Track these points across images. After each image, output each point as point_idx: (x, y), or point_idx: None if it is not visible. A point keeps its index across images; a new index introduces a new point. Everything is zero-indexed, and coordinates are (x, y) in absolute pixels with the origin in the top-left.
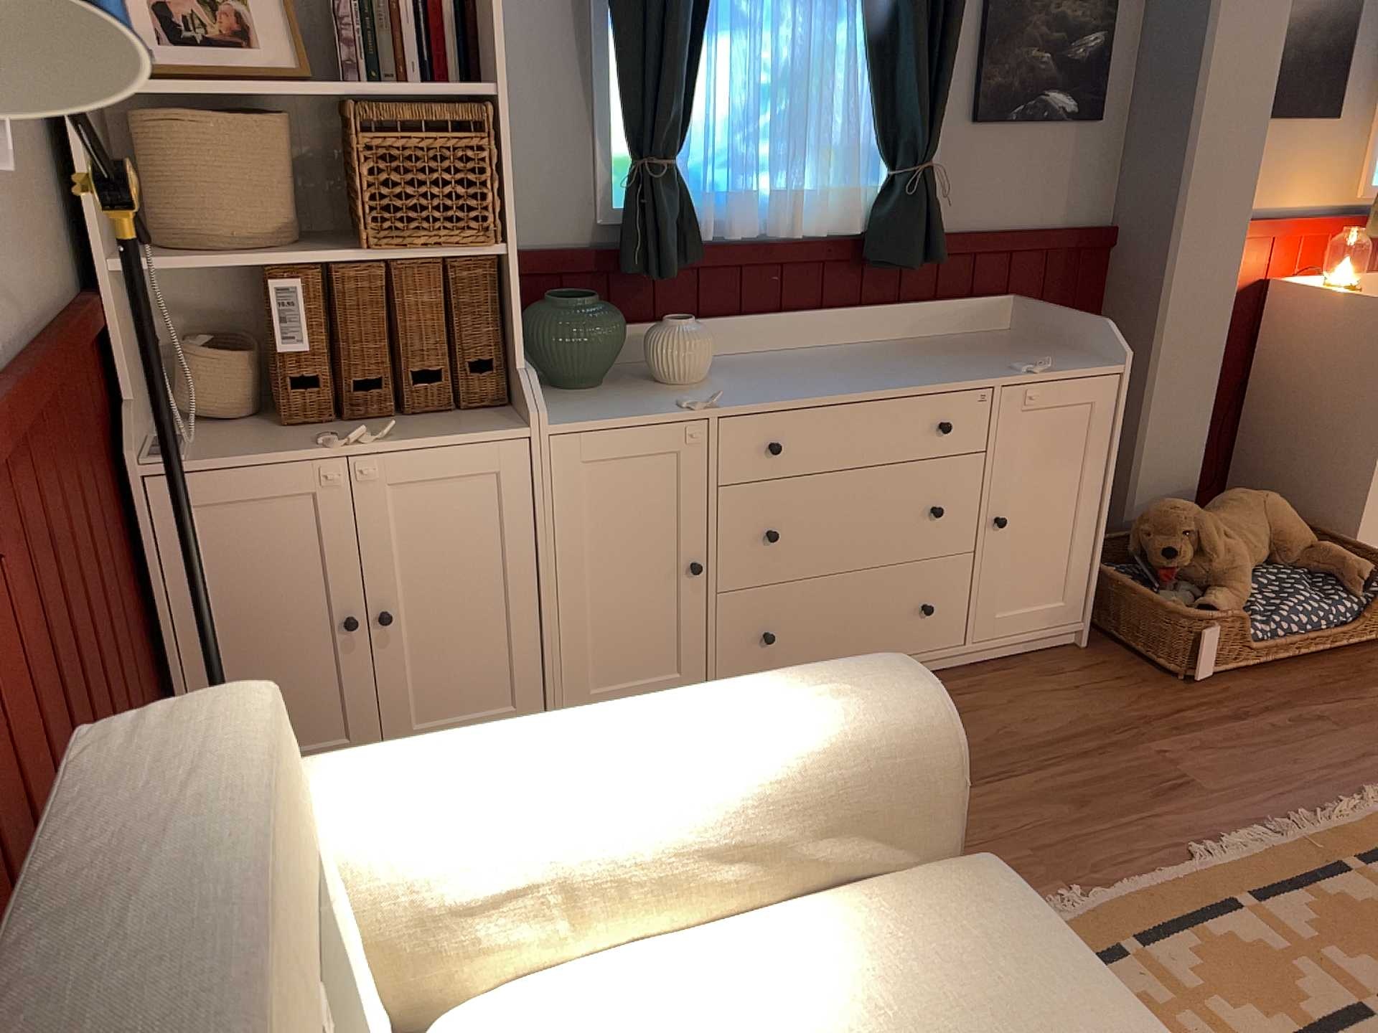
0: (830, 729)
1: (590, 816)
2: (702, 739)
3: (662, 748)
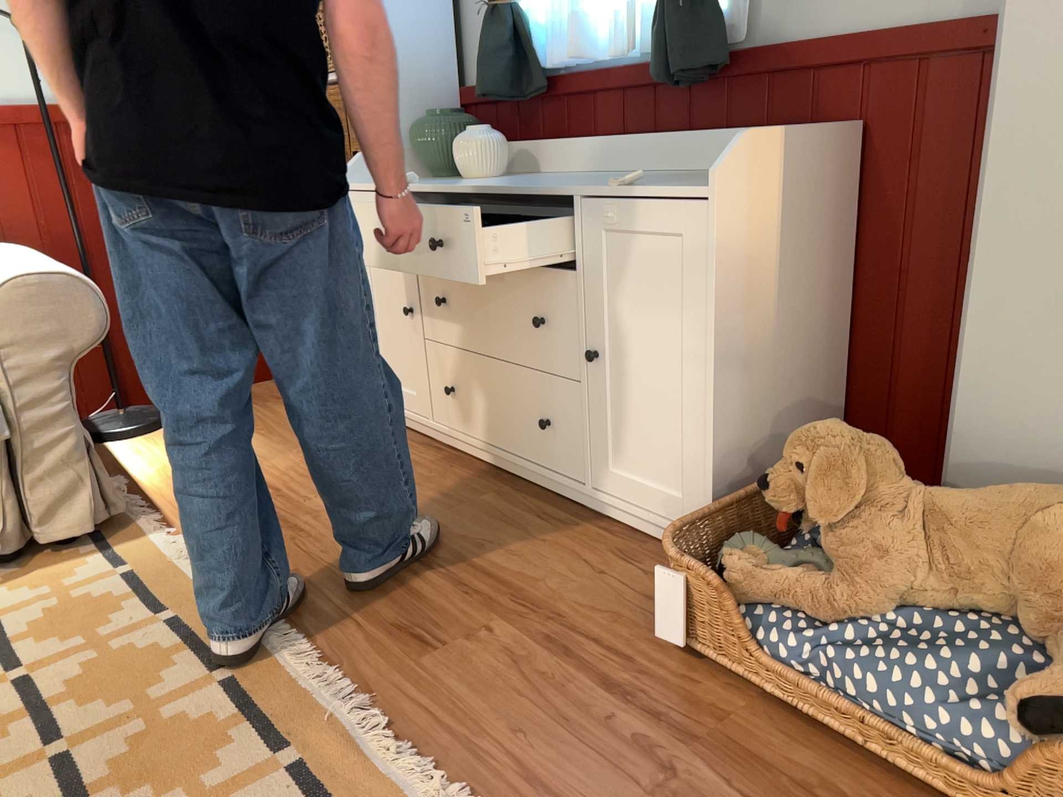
0: None
1: None
2: None
3: None
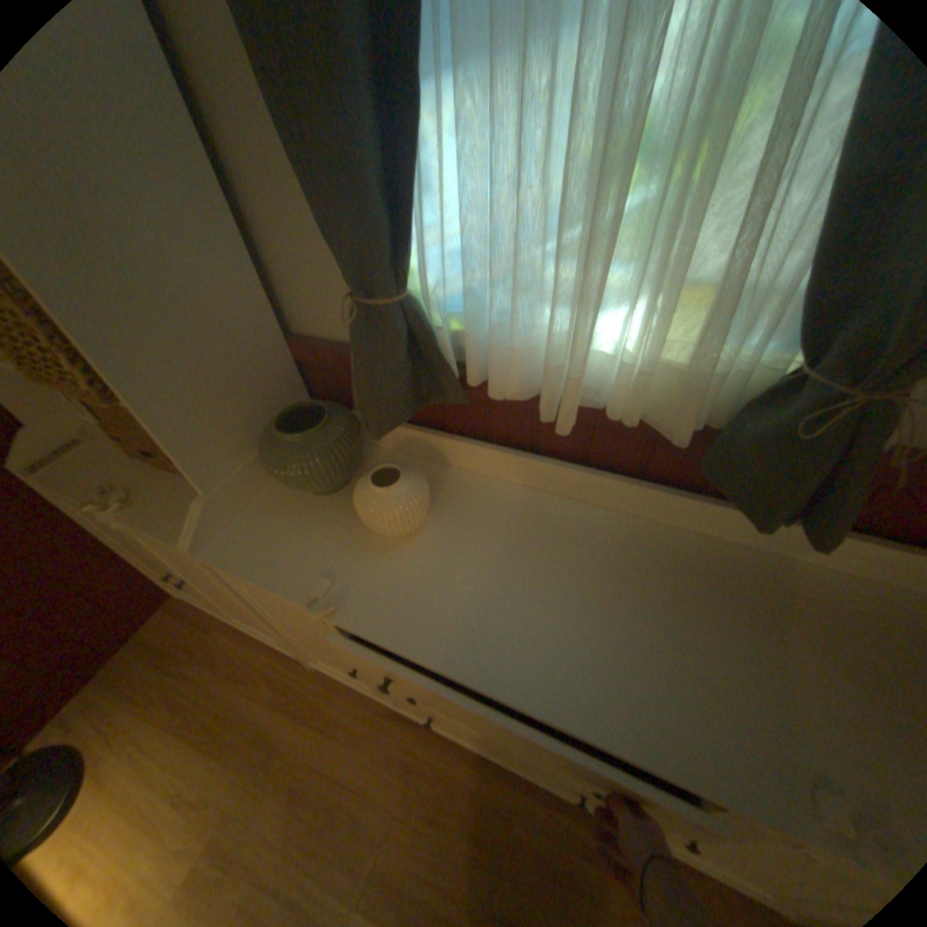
0: None
1: None
2: None
3: None
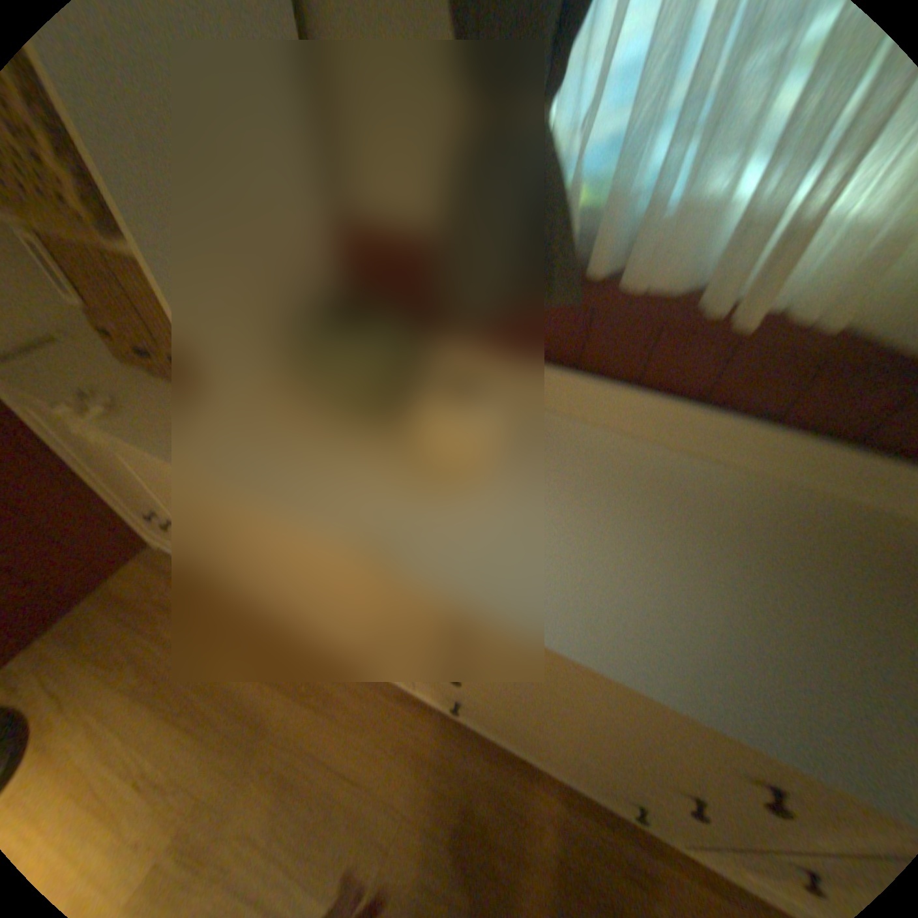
0: None
1: None
2: None
3: None
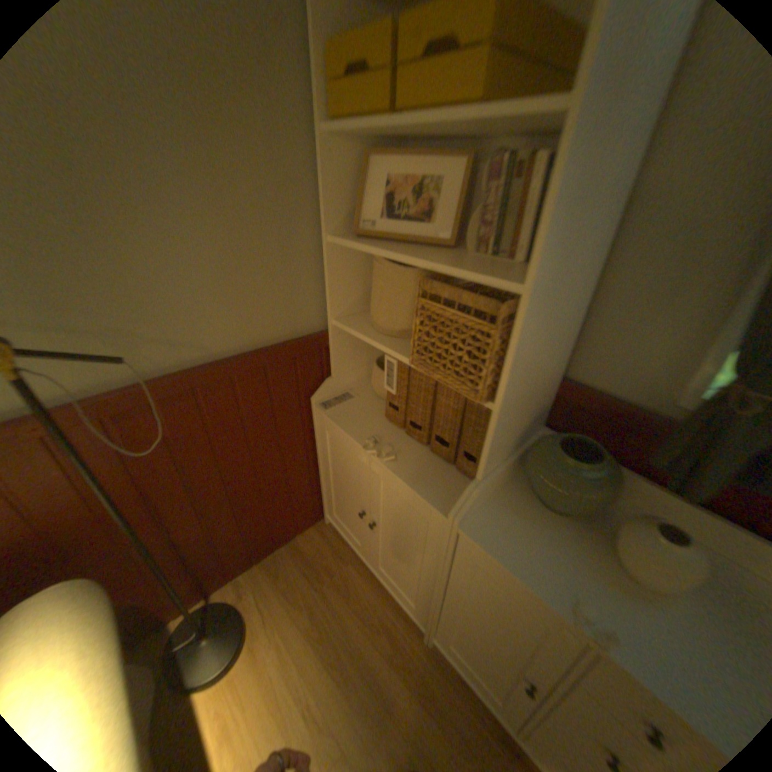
0: None
1: None
2: None
3: None
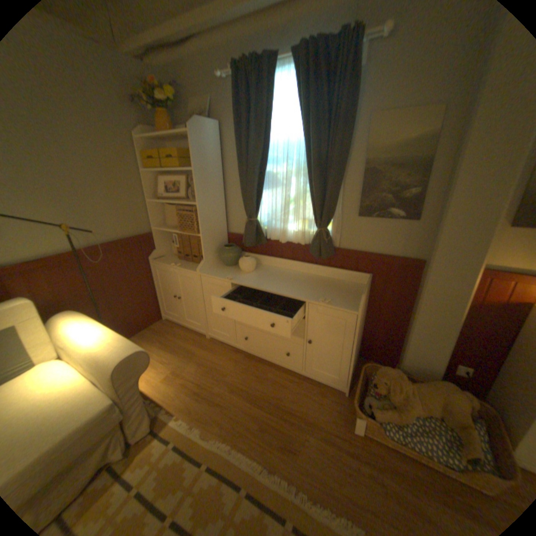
0: (99, 355)
1: (70, 345)
2: (89, 343)
3: (85, 341)
